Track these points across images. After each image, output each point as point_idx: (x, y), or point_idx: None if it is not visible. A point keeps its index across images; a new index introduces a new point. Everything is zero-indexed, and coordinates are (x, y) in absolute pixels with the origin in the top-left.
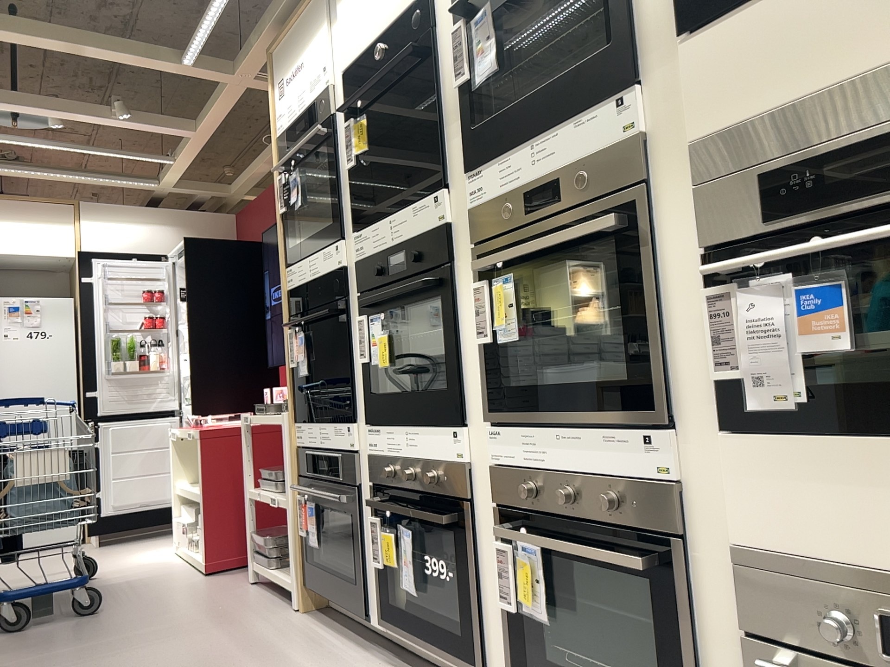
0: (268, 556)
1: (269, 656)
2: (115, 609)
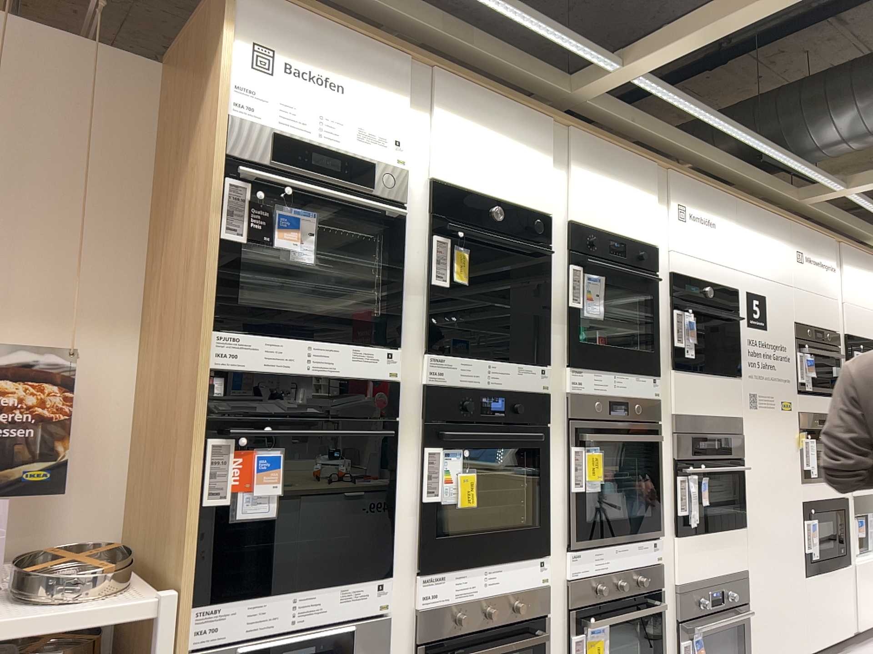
0: None
1: None
2: None
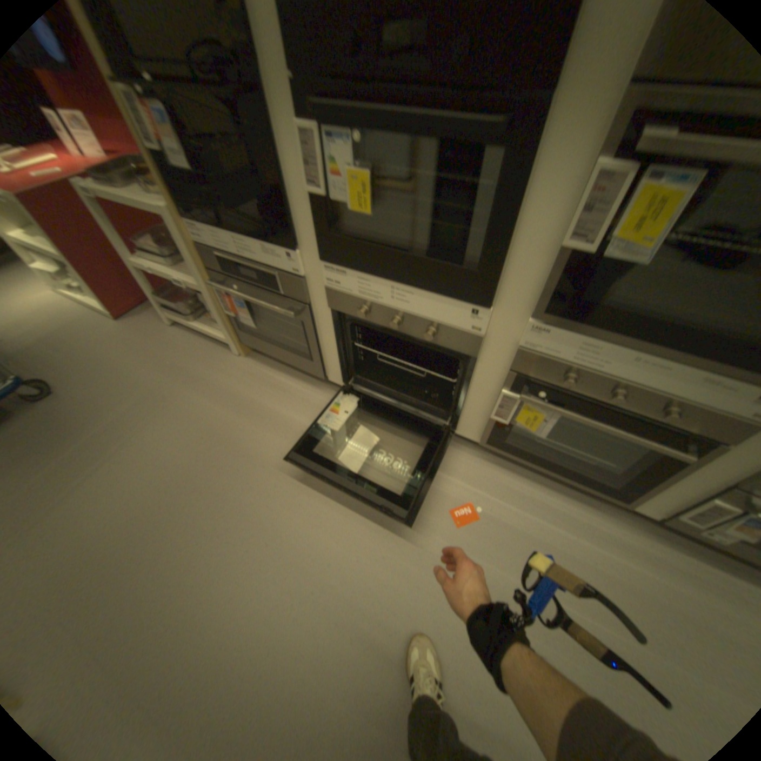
0: (184, 314)
1: (260, 415)
2: (67, 385)
